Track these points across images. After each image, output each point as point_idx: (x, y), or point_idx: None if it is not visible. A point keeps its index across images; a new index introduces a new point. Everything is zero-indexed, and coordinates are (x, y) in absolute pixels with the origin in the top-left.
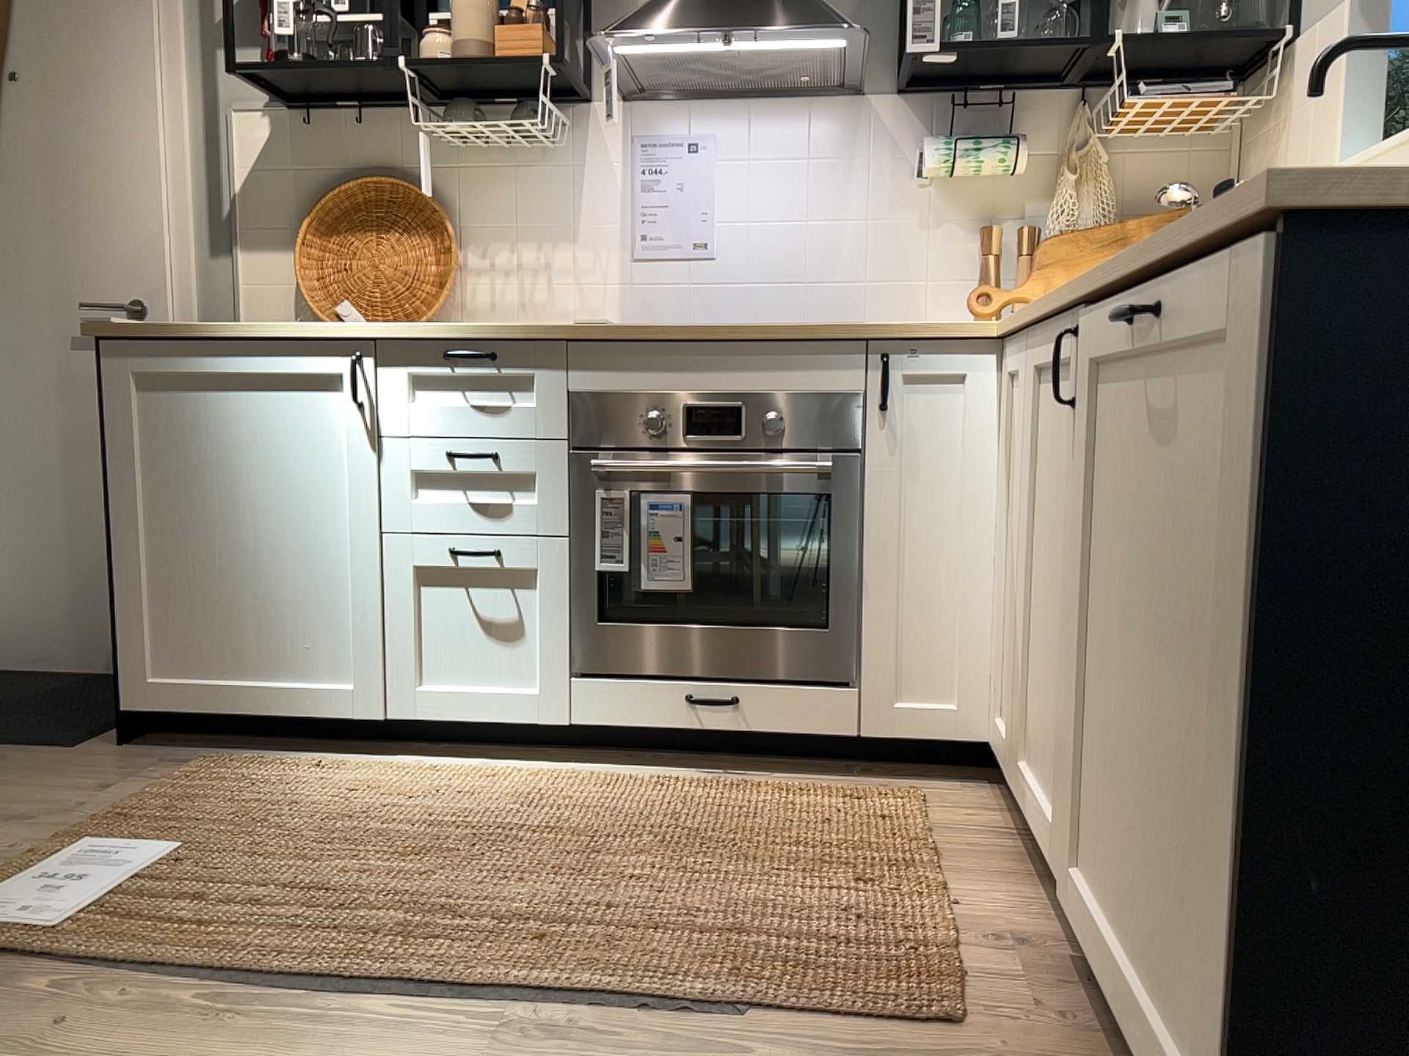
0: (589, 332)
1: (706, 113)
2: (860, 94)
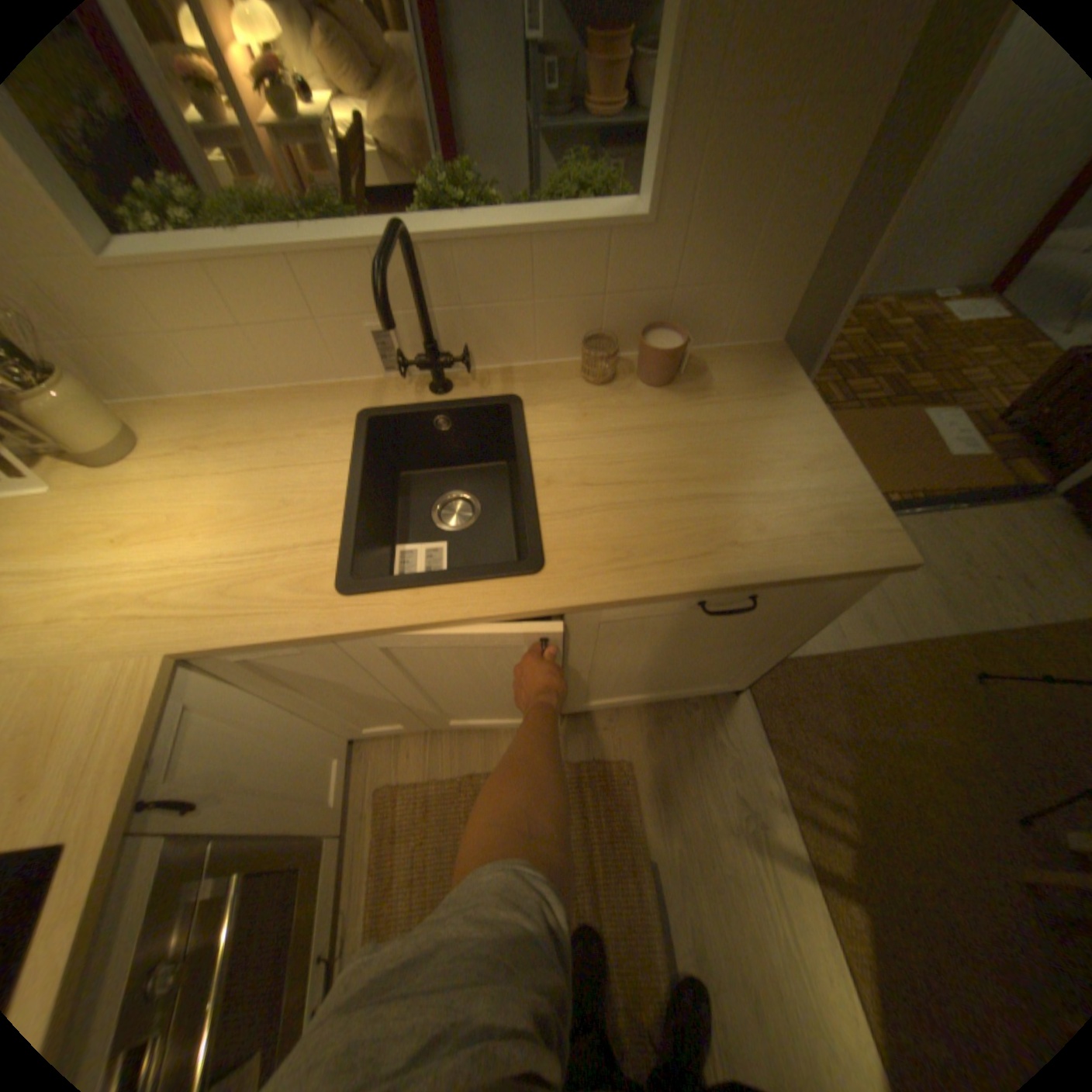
0: None
1: None
2: None
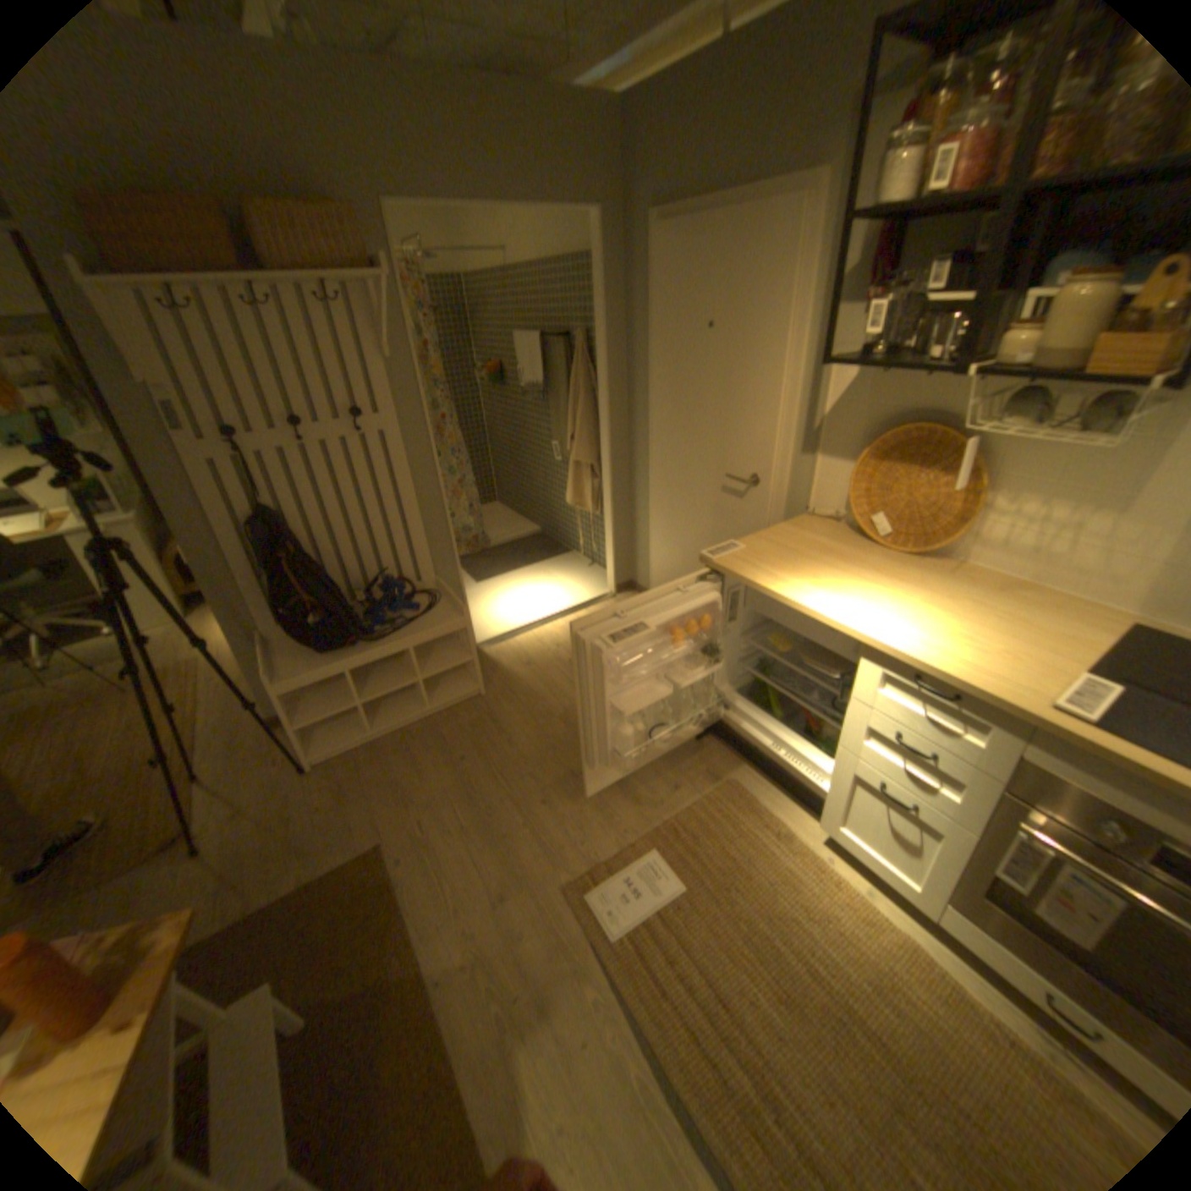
0: (1067, 735)
1: None
2: None
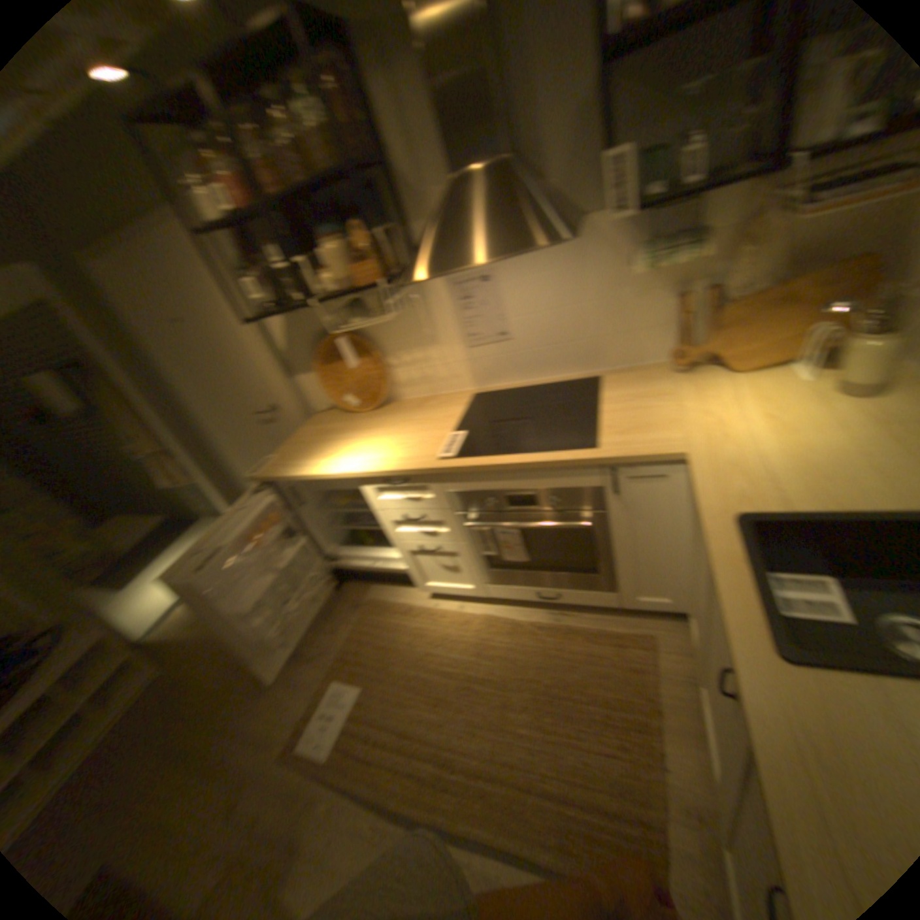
0: (443, 470)
1: None
2: (582, 214)
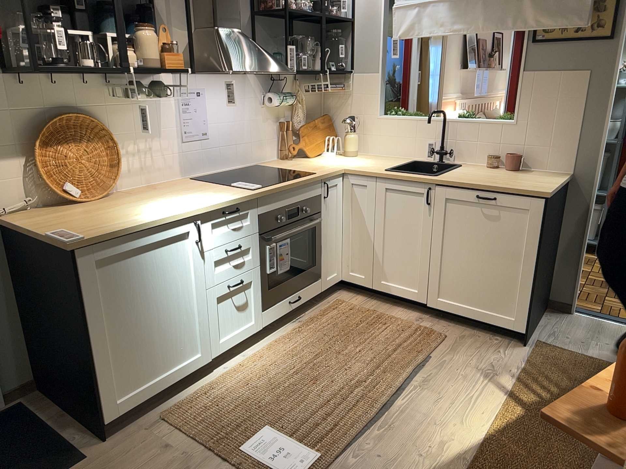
0: (265, 193)
1: (202, 80)
2: (246, 74)
